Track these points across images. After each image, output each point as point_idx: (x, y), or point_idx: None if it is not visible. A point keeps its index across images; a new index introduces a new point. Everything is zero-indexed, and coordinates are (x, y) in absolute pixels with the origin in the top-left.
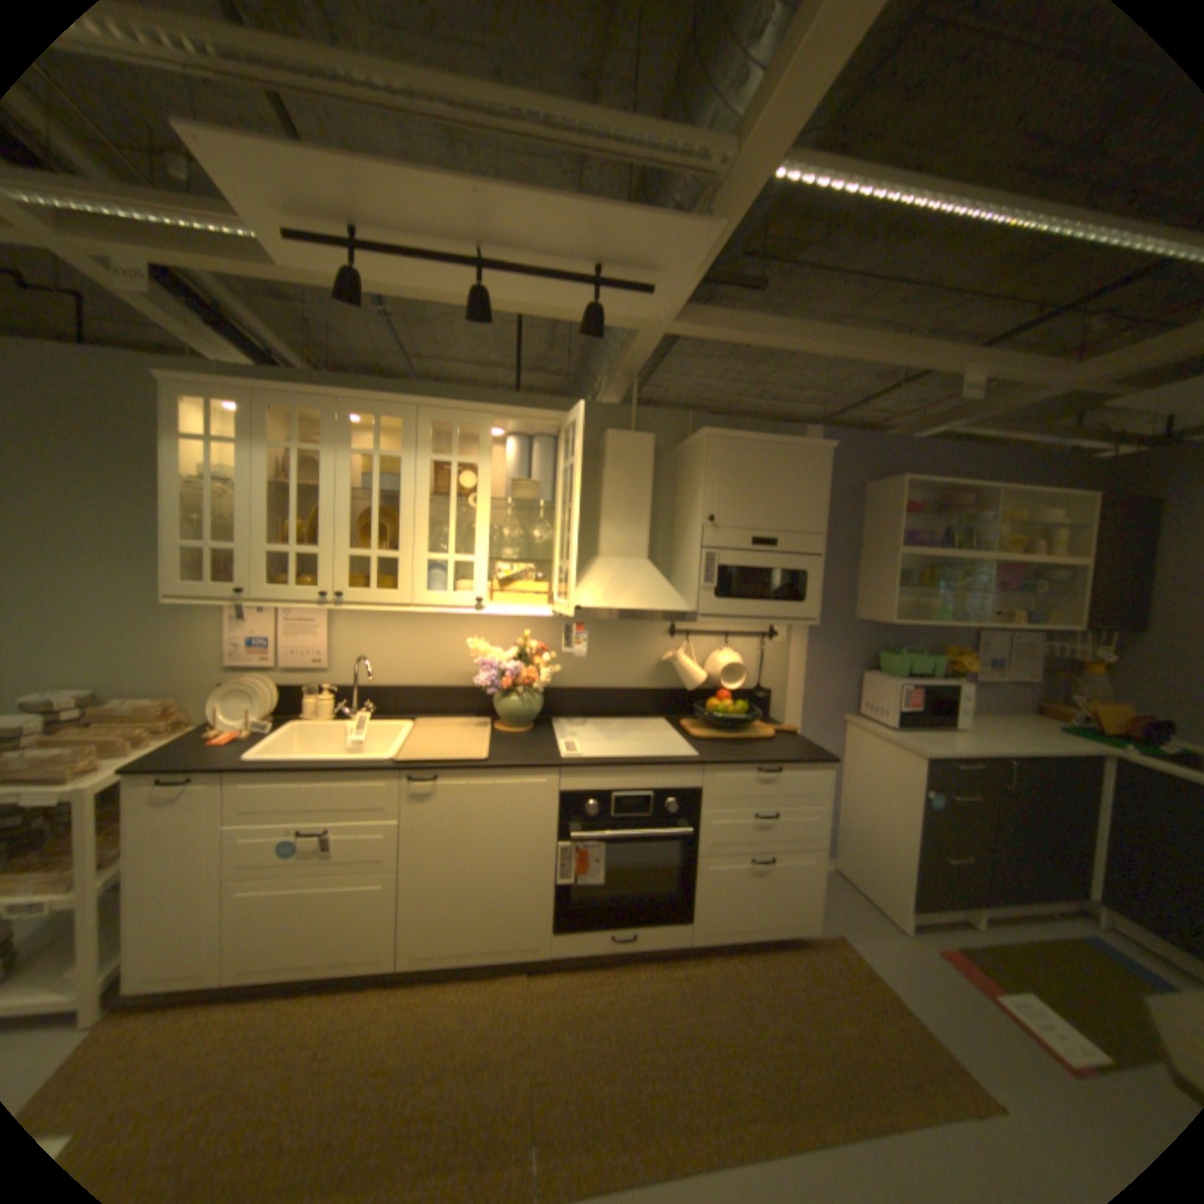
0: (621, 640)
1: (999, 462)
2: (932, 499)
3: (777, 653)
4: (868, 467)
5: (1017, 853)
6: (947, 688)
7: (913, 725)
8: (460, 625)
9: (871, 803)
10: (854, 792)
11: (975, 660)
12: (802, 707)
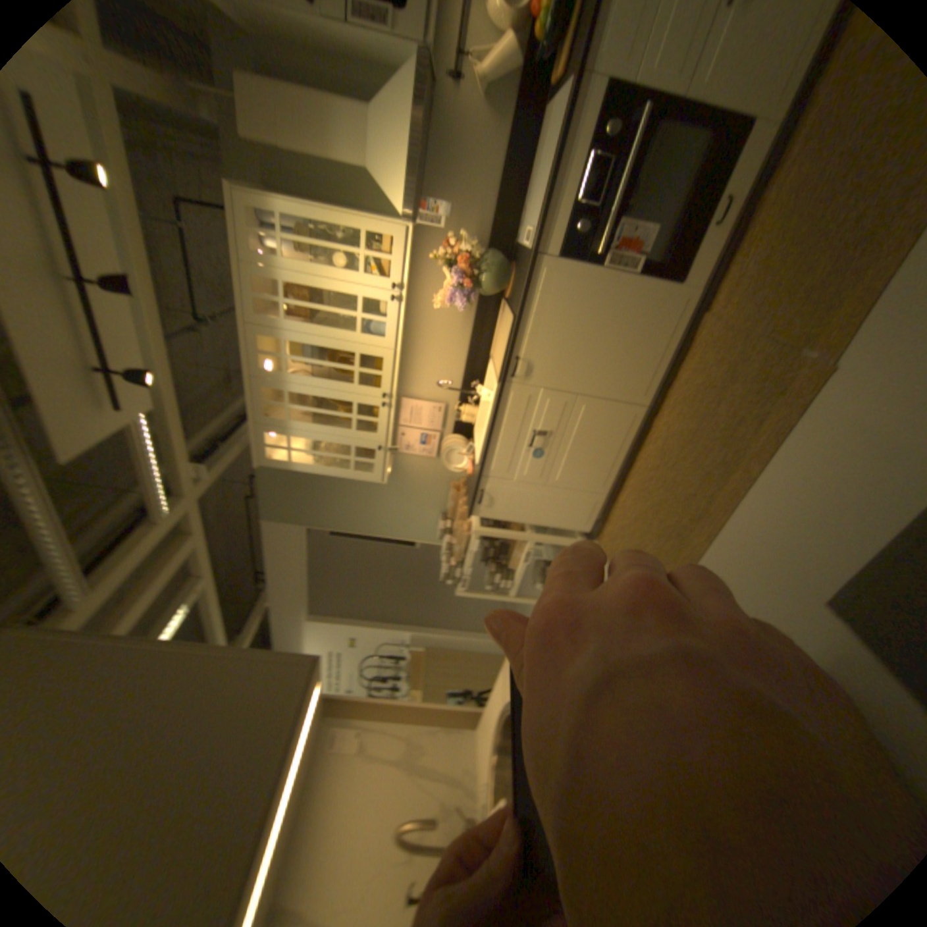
0: (458, 147)
1: None
2: None
3: None
4: None
5: None
6: None
7: None
8: (427, 308)
9: None
10: None
11: None
12: None
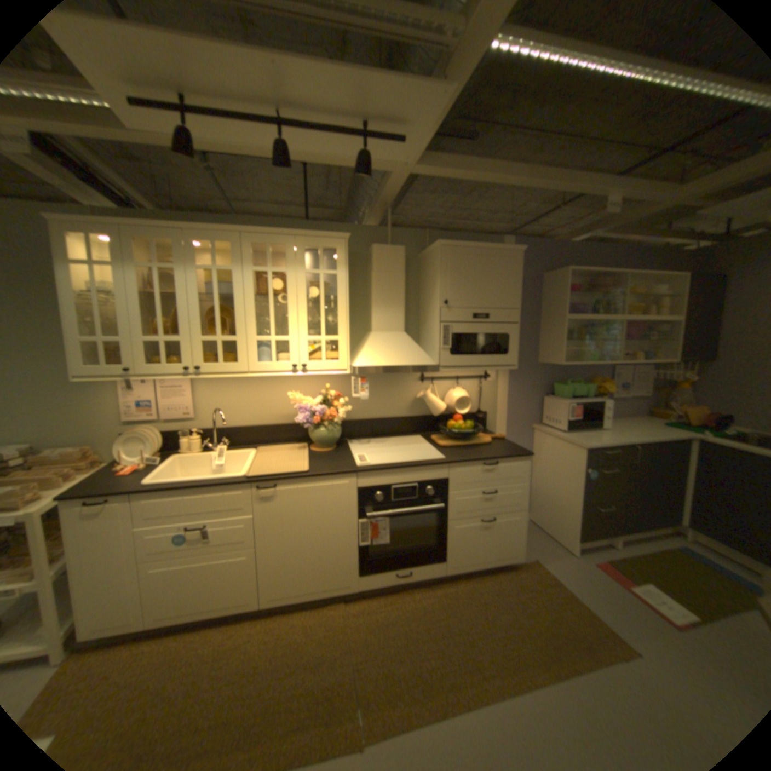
0: (389, 386)
1: (626, 255)
2: (584, 282)
3: (489, 388)
4: (543, 262)
5: (640, 501)
6: (596, 403)
7: (575, 428)
8: (281, 383)
9: (551, 478)
10: (539, 471)
11: (612, 384)
12: (506, 421)
